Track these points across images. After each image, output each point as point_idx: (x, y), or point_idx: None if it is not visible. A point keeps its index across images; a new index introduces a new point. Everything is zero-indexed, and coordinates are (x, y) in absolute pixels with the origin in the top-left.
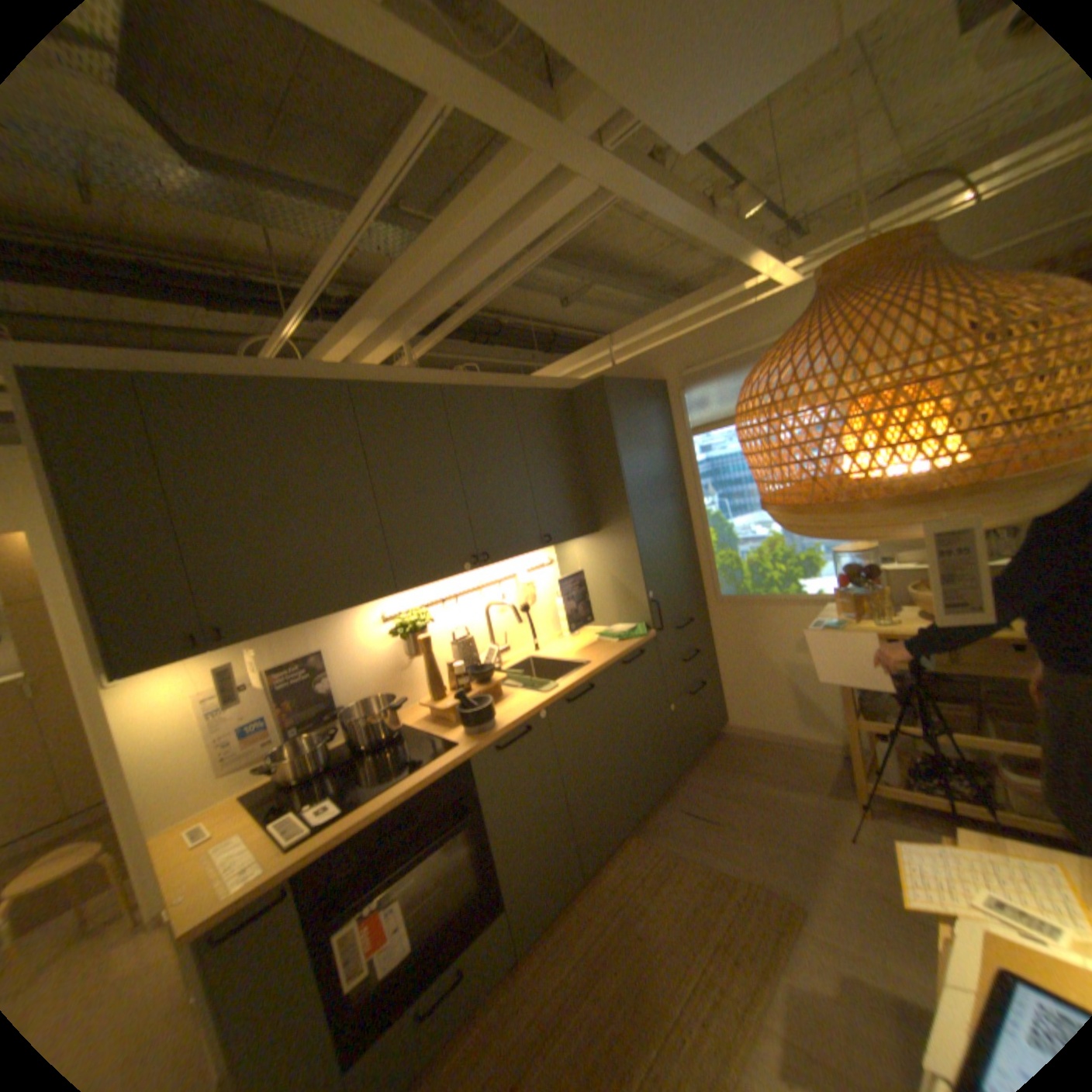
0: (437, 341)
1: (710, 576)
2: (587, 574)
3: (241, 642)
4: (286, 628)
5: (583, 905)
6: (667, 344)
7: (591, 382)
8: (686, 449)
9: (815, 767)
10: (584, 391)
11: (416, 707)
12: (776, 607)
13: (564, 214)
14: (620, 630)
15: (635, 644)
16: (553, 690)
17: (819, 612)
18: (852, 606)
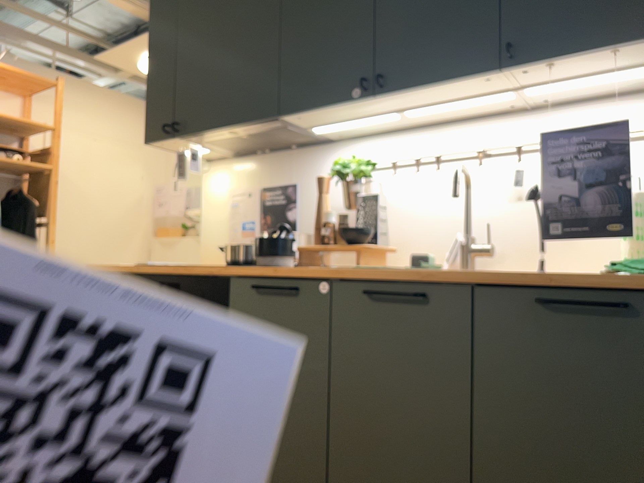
0: None
1: None
2: None
3: (197, 139)
4: (212, 132)
5: None
6: None
7: None
8: None
9: None
10: None
11: None
12: None
13: None
14: None
15: (624, 283)
16: (361, 269)
17: None
18: None
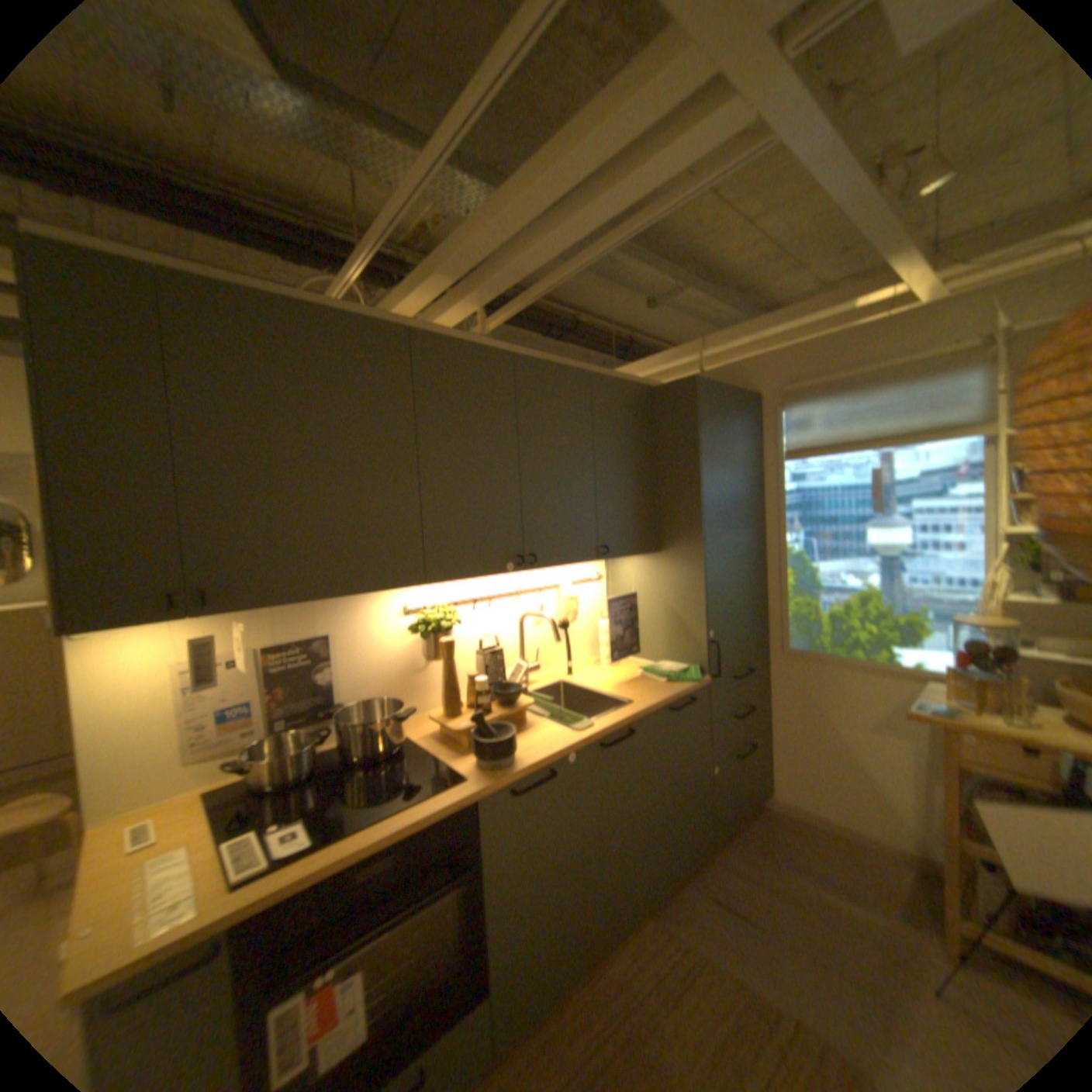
0: (516, 312)
1: (779, 624)
2: (638, 598)
3: (232, 611)
4: (289, 604)
5: (582, 999)
6: (771, 354)
7: (681, 381)
8: (774, 475)
9: (882, 876)
10: (672, 390)
11: (425, 719)
12: (858, 675)
13: (704, 152)
14: (669, 669)
15: (687, 689)
16: (587, 730)
17: (913, 691)
18: (970, 692)
